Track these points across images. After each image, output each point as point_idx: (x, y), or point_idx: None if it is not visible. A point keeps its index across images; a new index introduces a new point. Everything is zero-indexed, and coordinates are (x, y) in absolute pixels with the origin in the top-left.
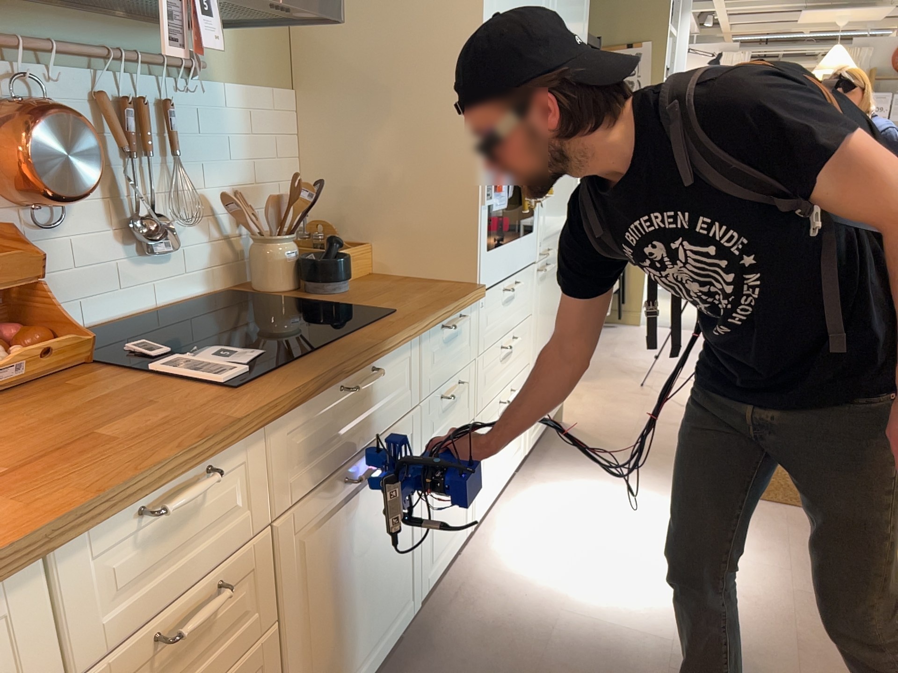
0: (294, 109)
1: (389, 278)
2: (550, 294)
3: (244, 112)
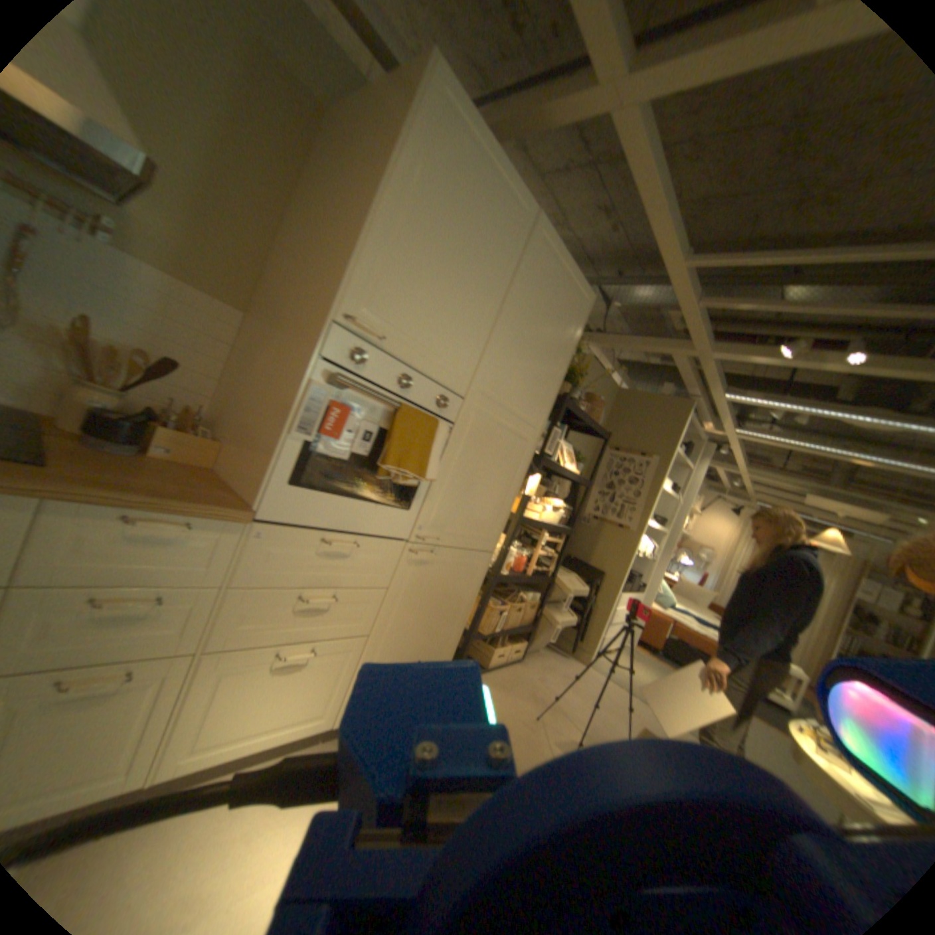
0: (234, 325)
1: (204, 476)
2: (433, 584)
3: (157, 292)
